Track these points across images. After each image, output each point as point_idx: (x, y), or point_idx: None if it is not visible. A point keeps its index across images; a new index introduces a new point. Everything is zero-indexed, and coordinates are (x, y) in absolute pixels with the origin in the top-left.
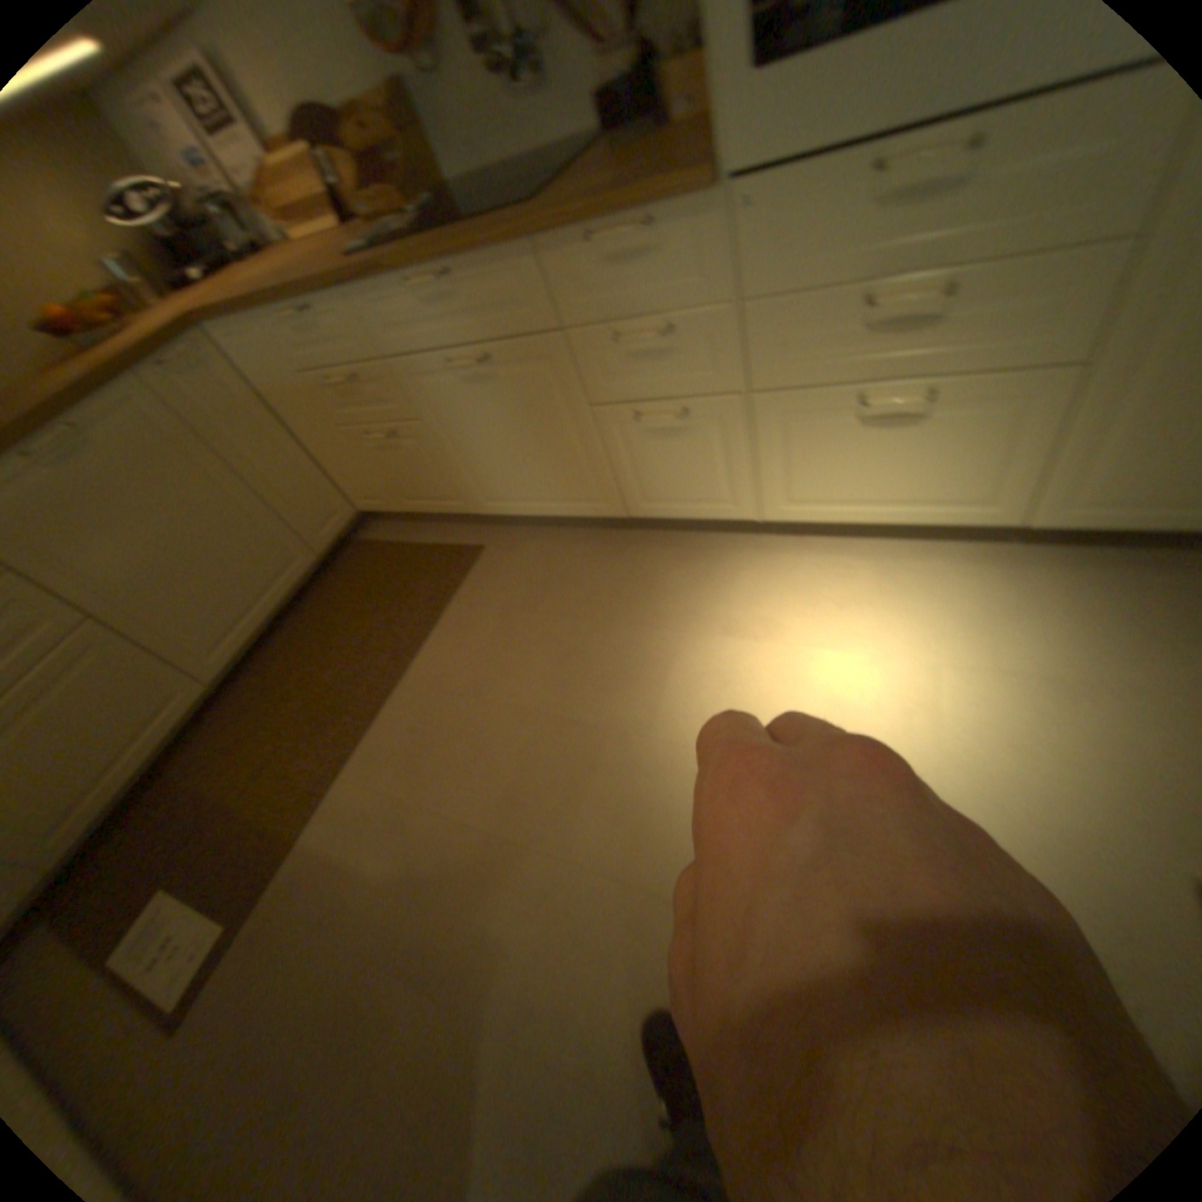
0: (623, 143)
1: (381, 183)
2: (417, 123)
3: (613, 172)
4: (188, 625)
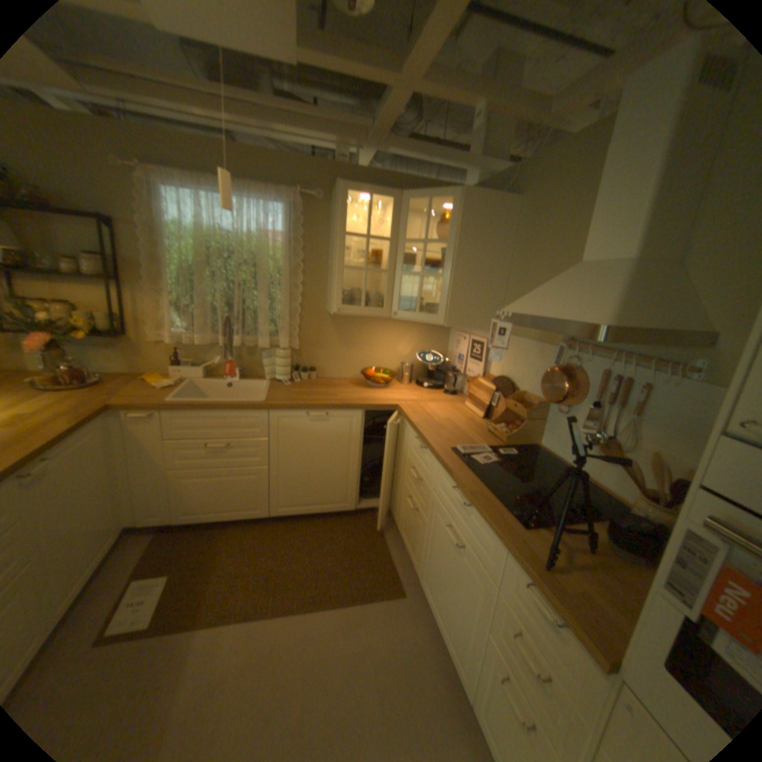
0: (616, 557)
1: (511, 428)
2: (546, 423)
3: (575, 580)
4: (289, 495)
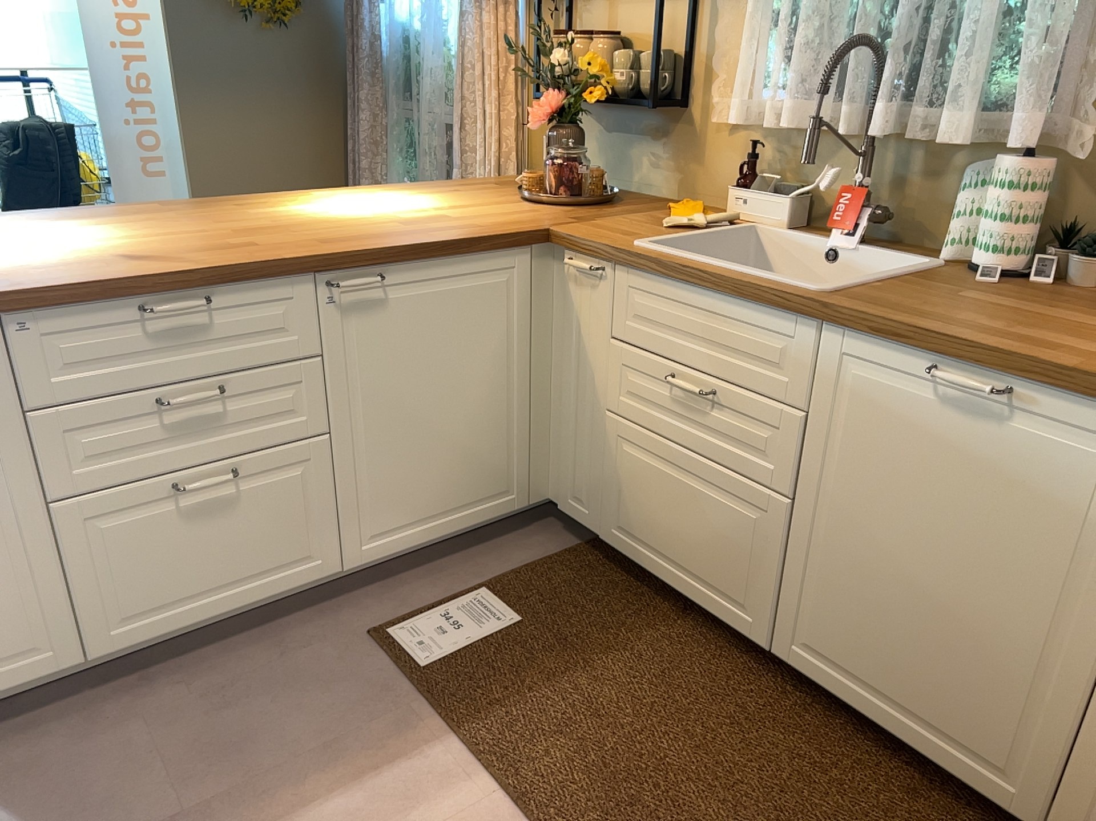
0: None
1: None
2: None
3: None
4: (829, 618)
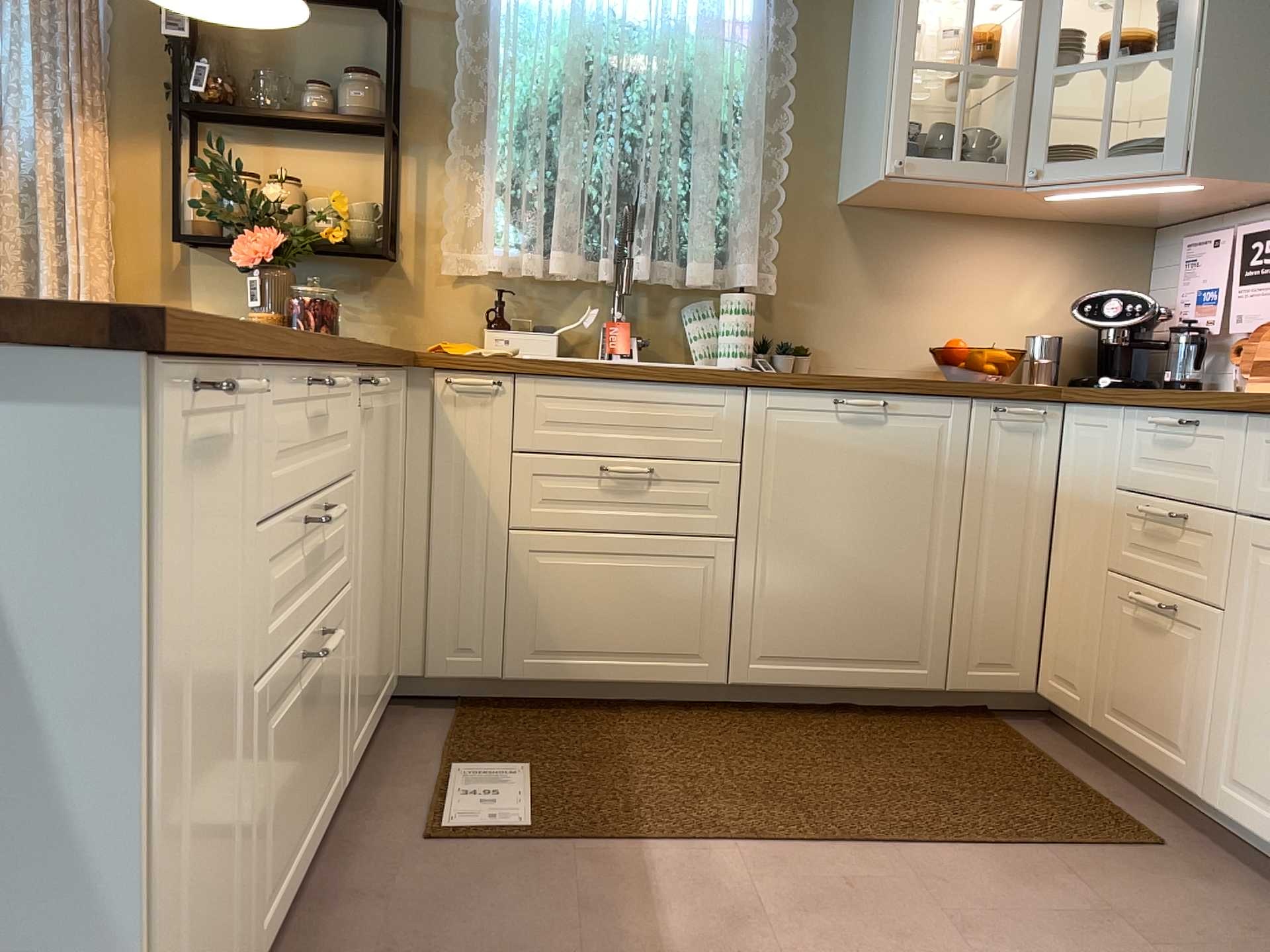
0: None
1: None
2: None
3: None
4: (782, 622)
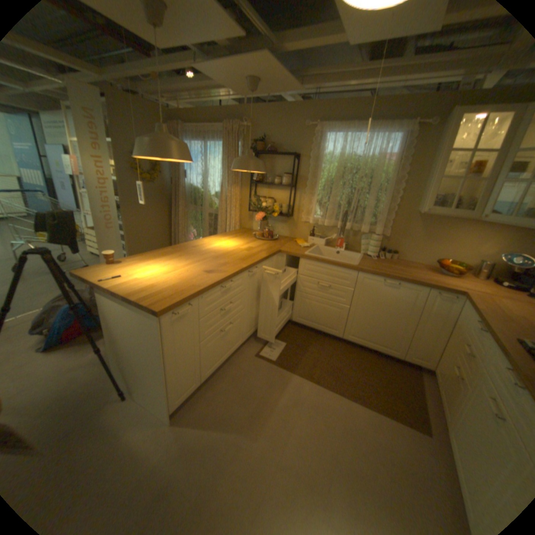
0: None
1: None
2: None
3: None
4: (358, 329)
